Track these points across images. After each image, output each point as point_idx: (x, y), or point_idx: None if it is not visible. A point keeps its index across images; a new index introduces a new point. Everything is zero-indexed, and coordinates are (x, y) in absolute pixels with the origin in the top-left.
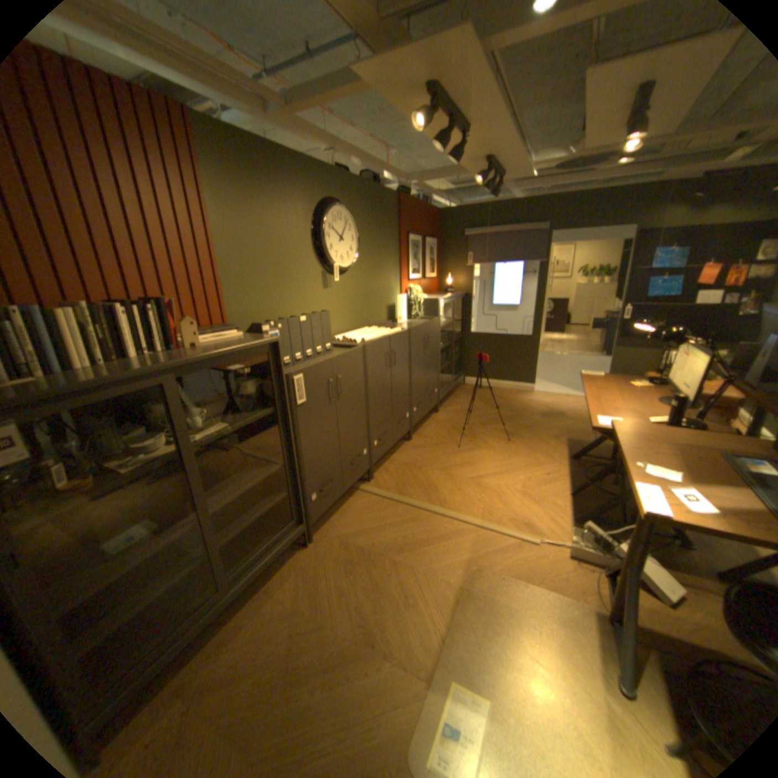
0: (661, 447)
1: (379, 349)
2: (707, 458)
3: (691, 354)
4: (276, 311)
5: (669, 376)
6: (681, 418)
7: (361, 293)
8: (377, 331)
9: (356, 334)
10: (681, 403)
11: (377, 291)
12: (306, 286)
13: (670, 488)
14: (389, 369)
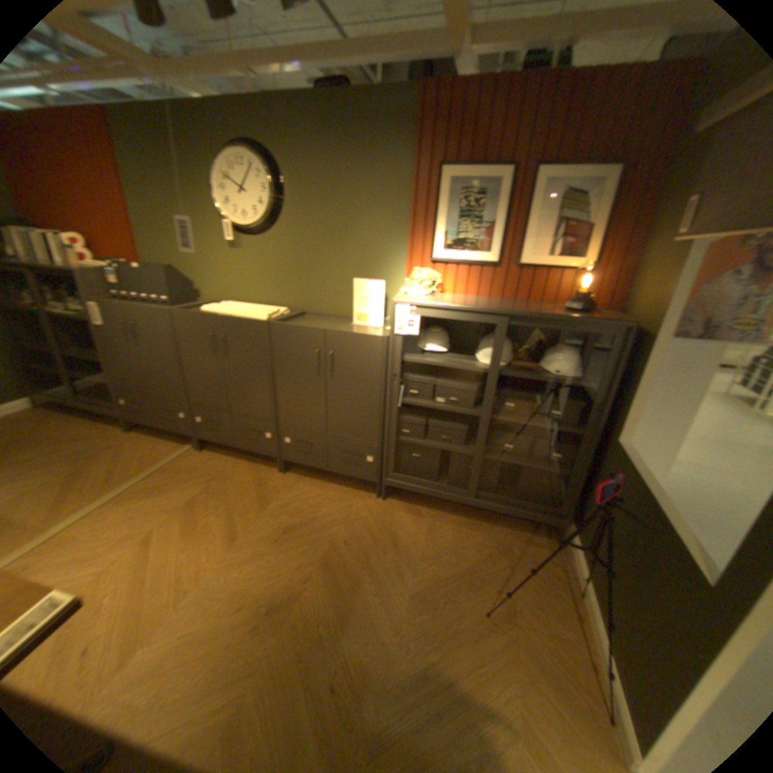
0: None
1: (192, 321)
2: None
3: None
4: (174, 260)
5: None
6: None
7: (293, 263)
8: (256, 311)
9: (235, 305)
10: None
11: (332, 266)
12: (204, 242)
13: None
14: (214, 353)
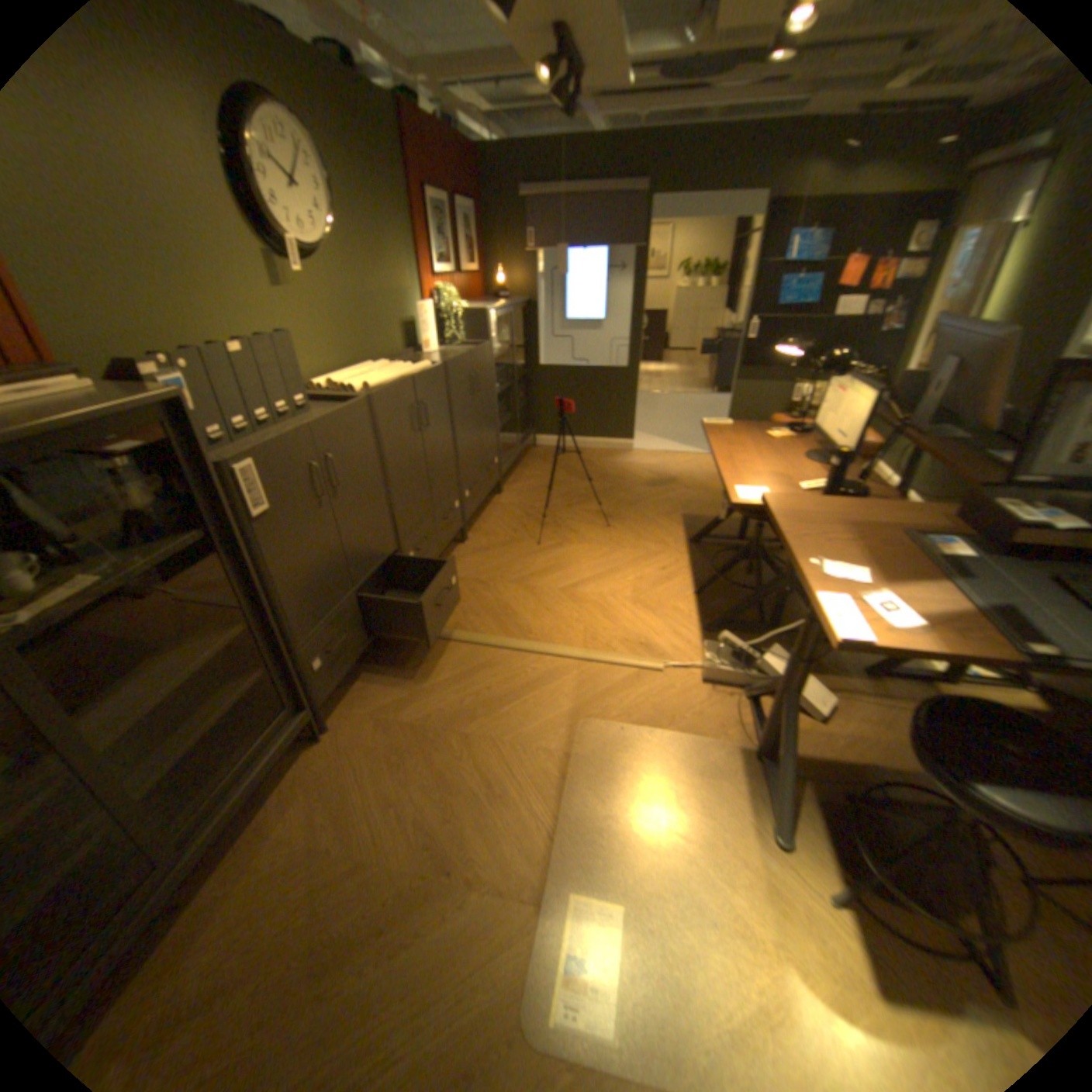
0: (833, 529)
1: (397, 400)
2: (889, 539)
3: (854, 387)
4: (175, 332)
5: (816, 420)
6: (839, 480)
7: (352, 297)
8: (391, 367)
9: (352, 374)
10: (844, 460)
11: (381, 294)
12: (234, 280)
13: (859, 593)
14: (419, 432)
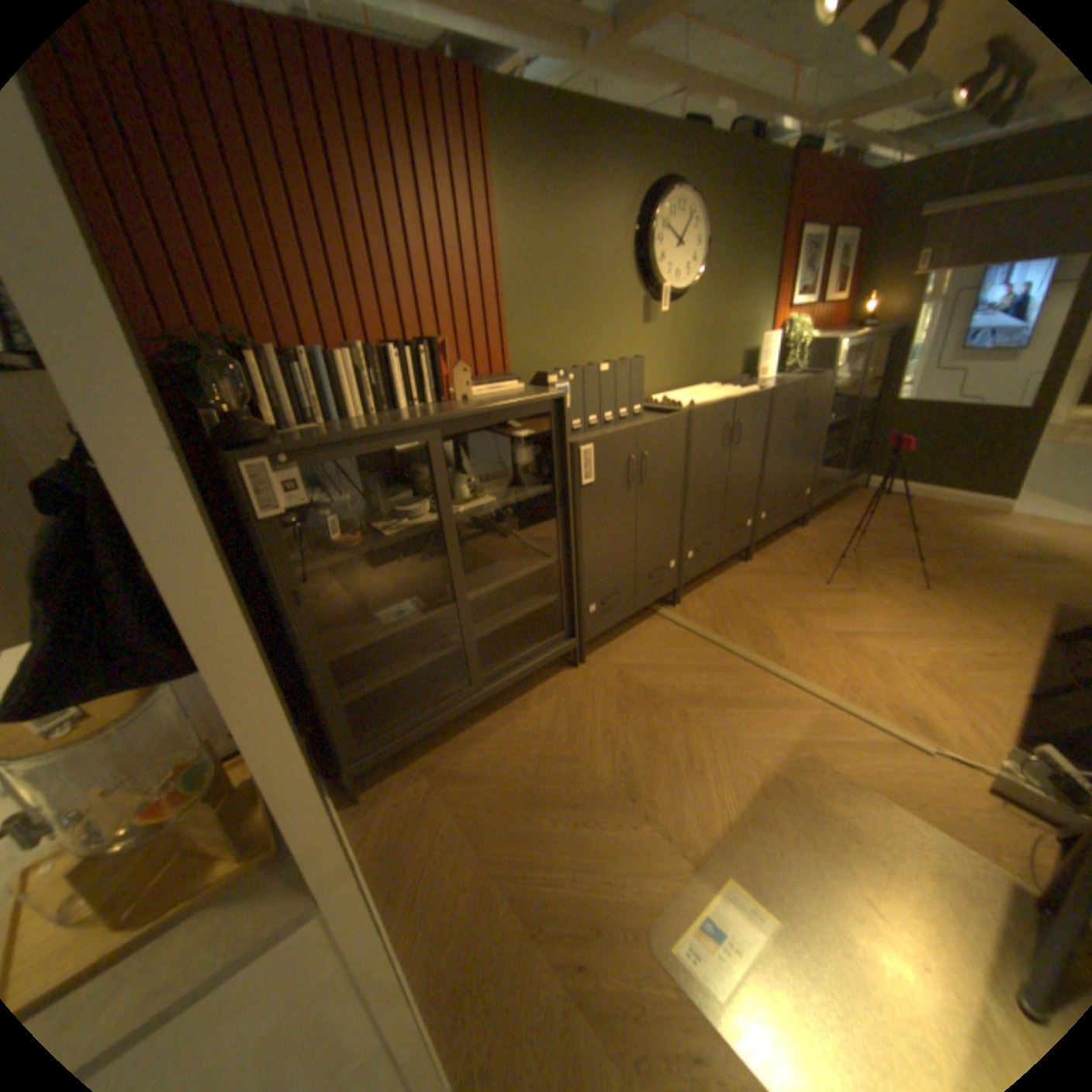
0: None
1: (714, 417)
2: None
3: None
4: (572, 358)
5: None
6: None
7: (703, 330)
8: (719, 390)
9: (684, 394)
10: None
11: (731, 327)
12: (617, 321)
13: None
14: (727, 449)
